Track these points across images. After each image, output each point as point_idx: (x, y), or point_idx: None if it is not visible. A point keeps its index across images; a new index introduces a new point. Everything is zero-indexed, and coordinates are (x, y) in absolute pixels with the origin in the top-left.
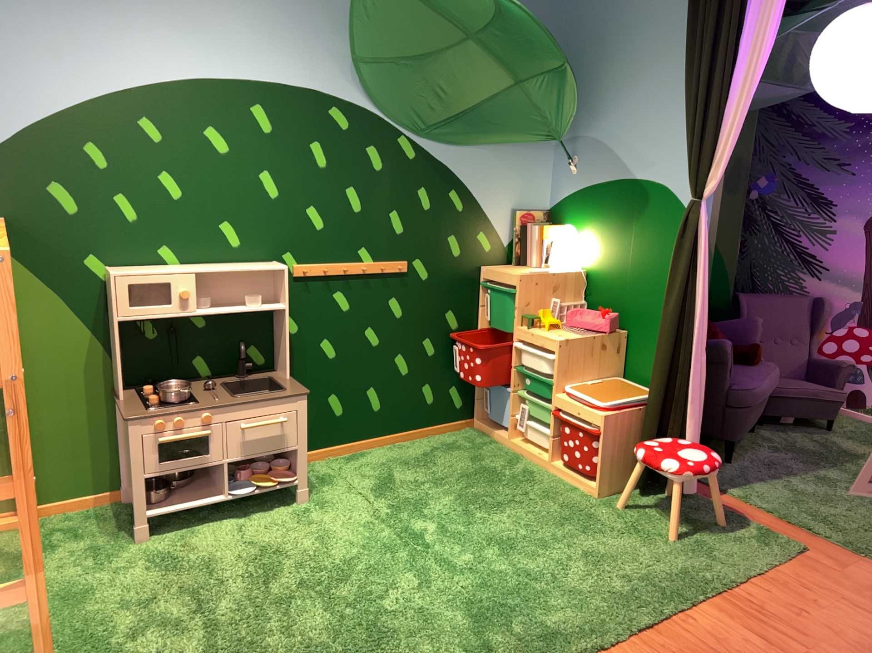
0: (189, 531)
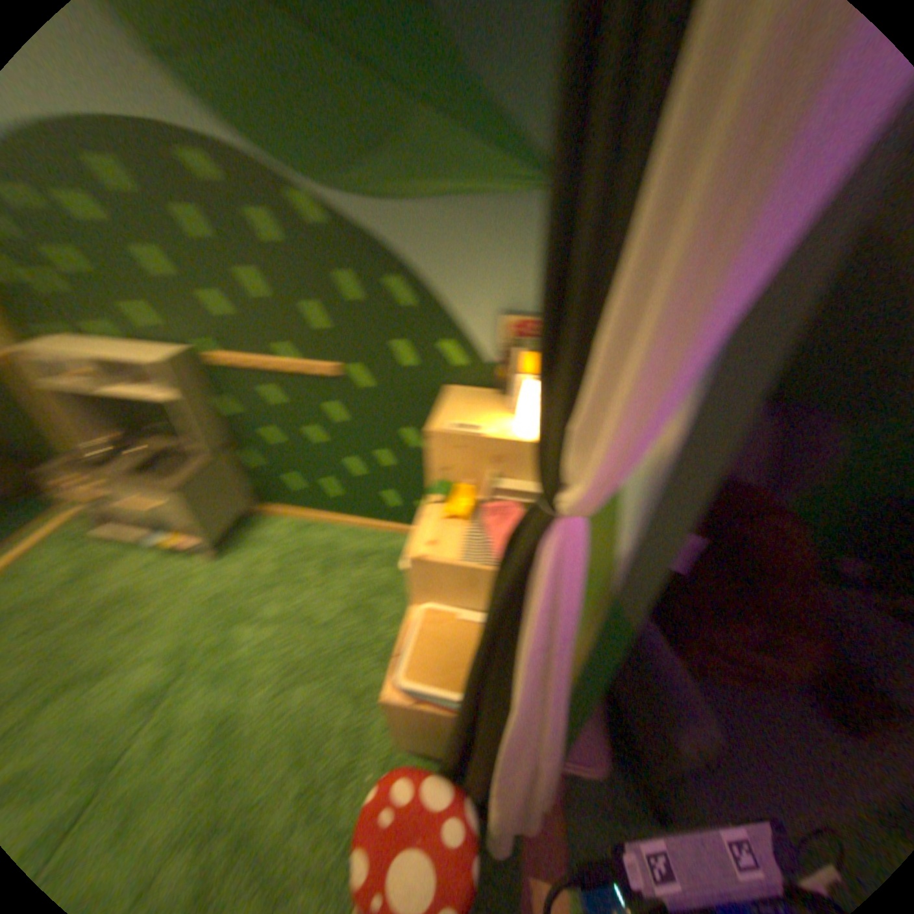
0: (116, 556)
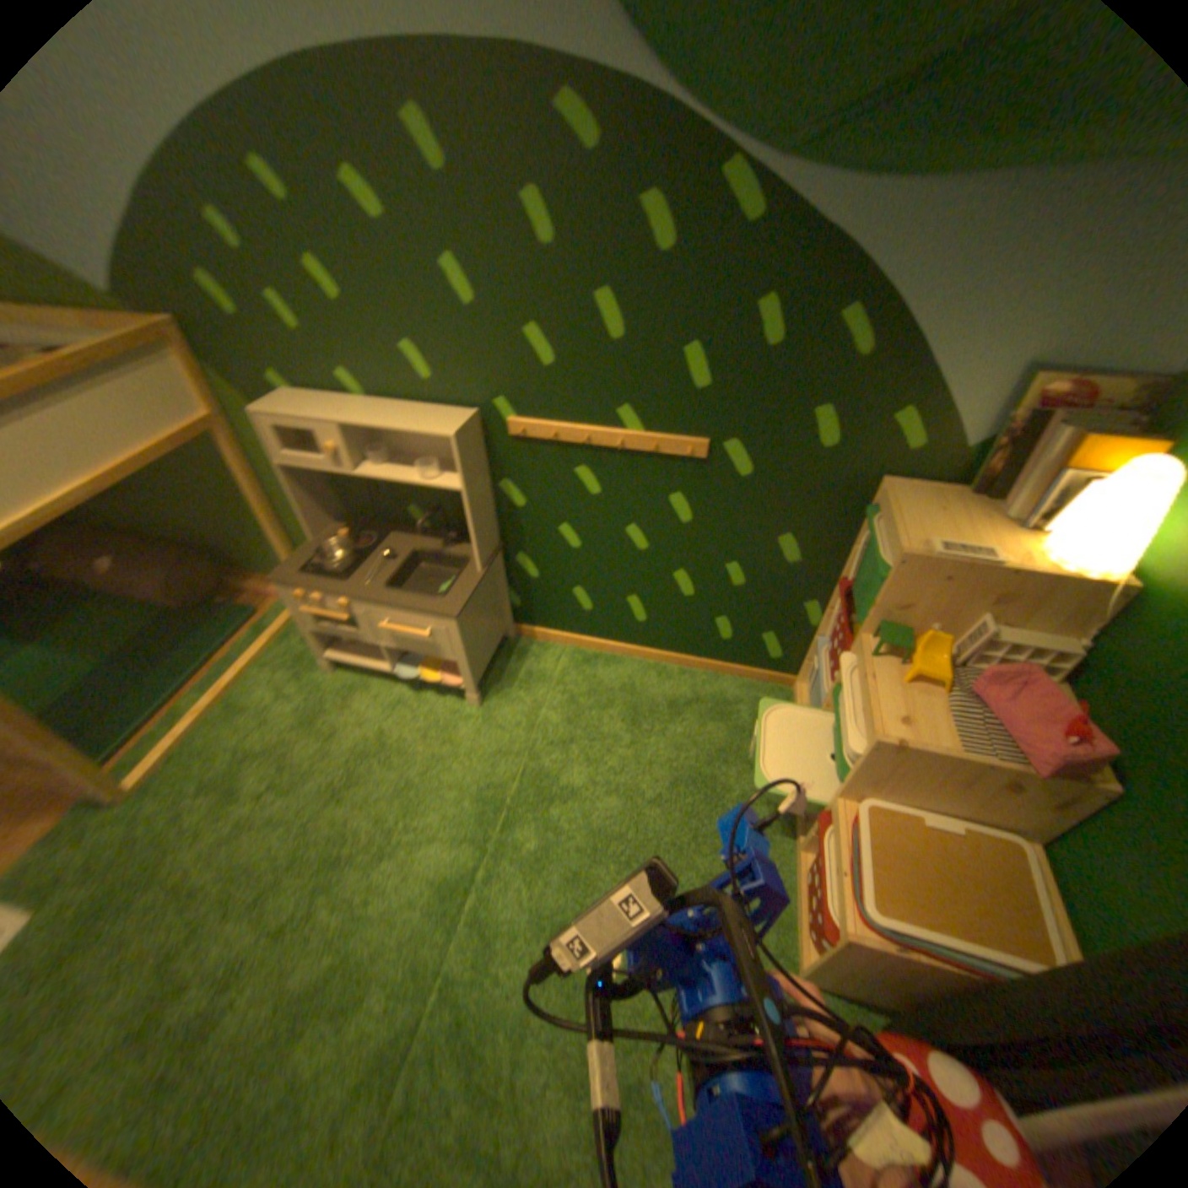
0: (358, 683)
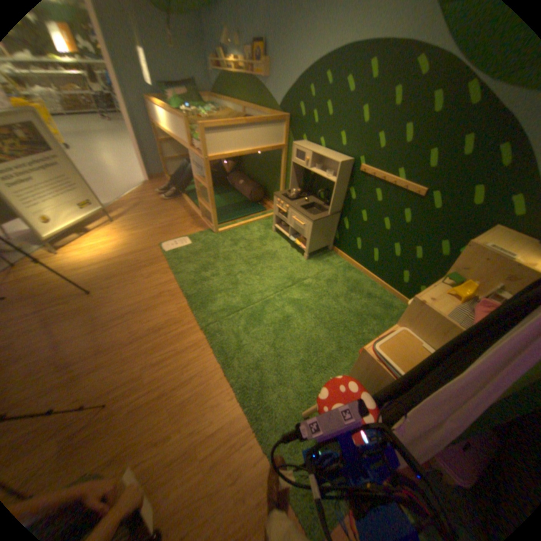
0: (278, 238)
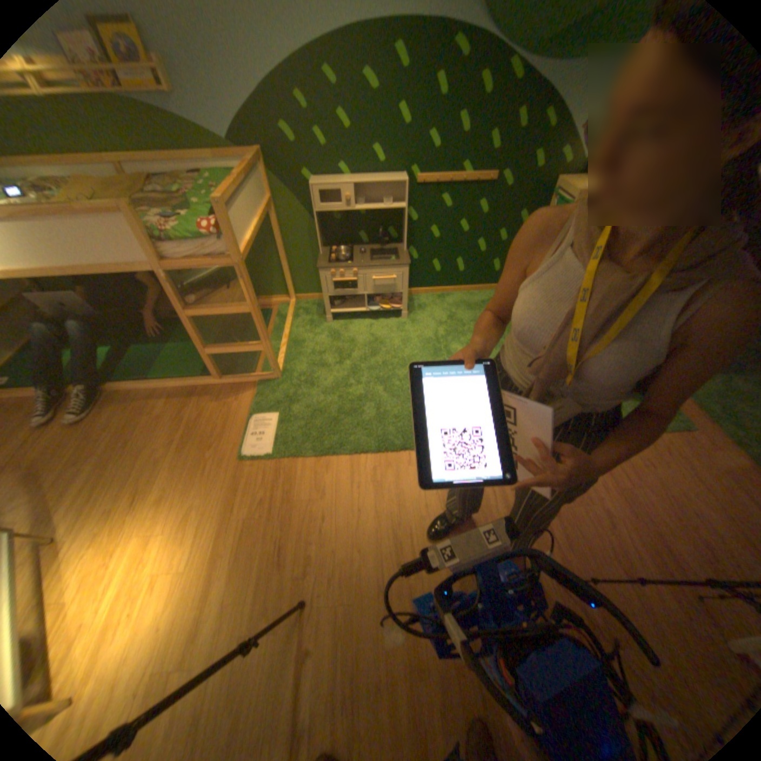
0: (346, 324)
